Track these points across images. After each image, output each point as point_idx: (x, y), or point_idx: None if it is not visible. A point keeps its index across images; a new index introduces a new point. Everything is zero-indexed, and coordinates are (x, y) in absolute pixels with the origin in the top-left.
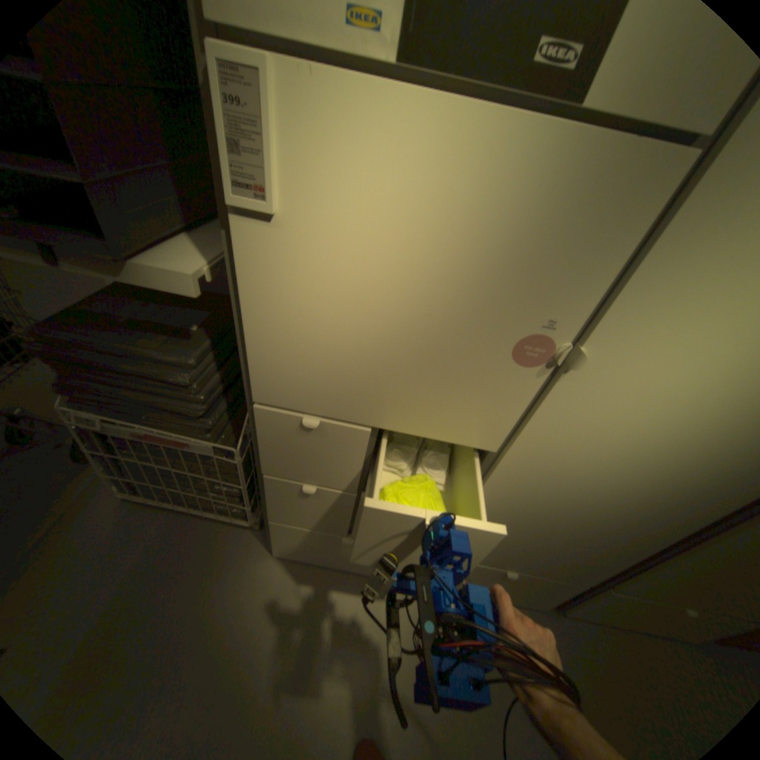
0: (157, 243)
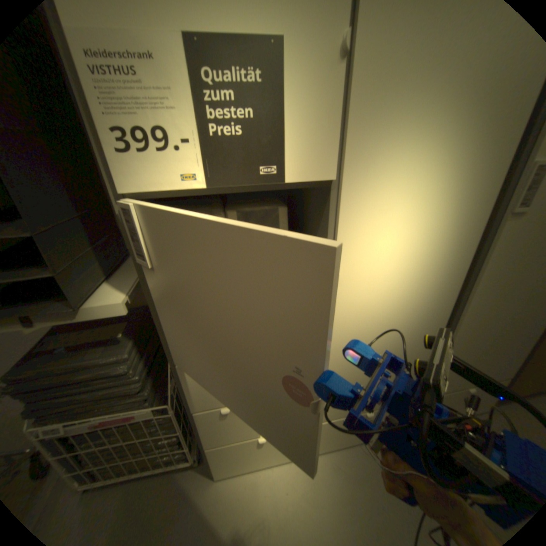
0: (93, 292)
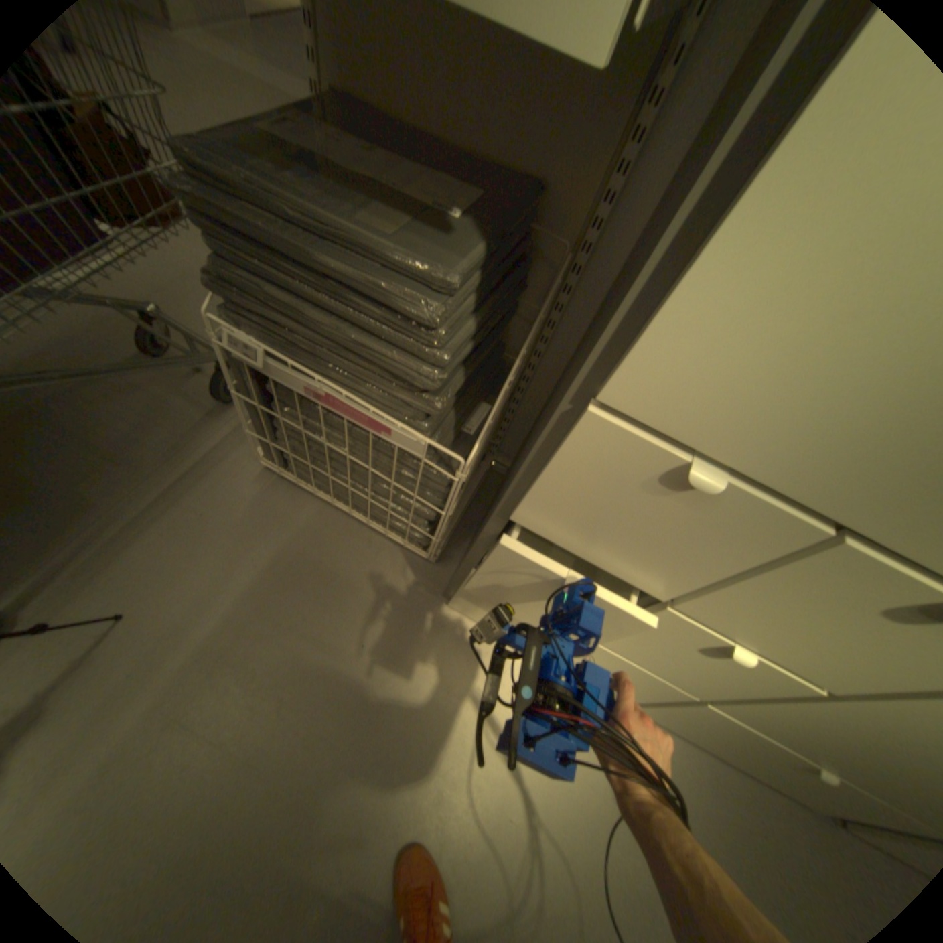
0: None
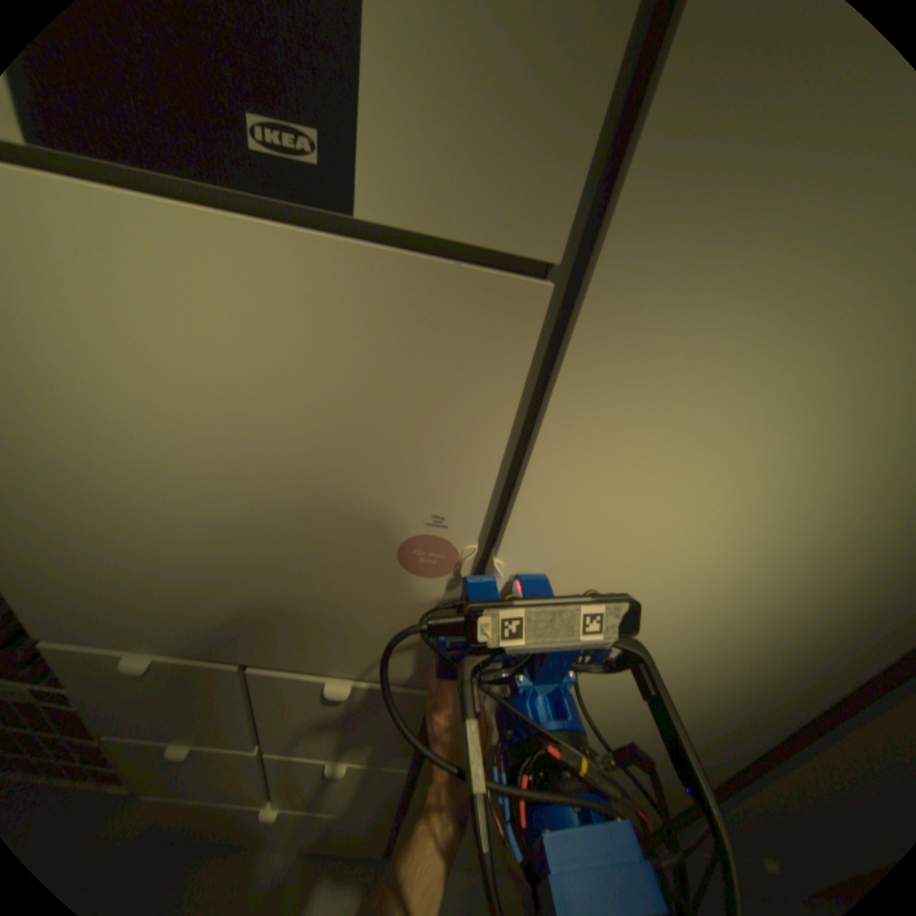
0: None
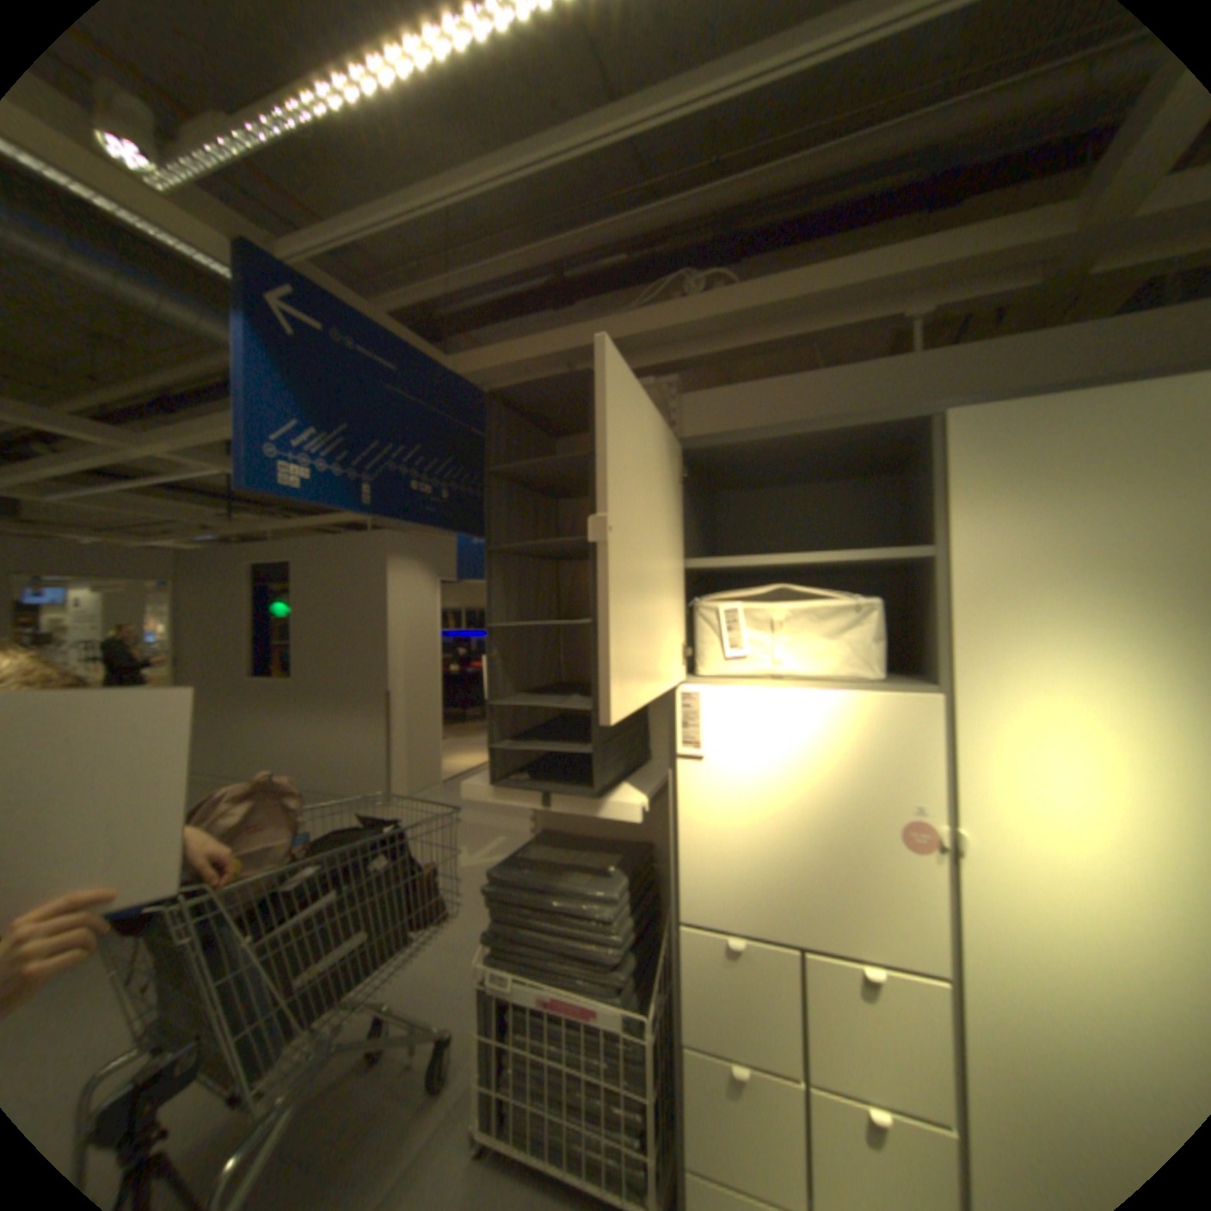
0: (614, 788)
